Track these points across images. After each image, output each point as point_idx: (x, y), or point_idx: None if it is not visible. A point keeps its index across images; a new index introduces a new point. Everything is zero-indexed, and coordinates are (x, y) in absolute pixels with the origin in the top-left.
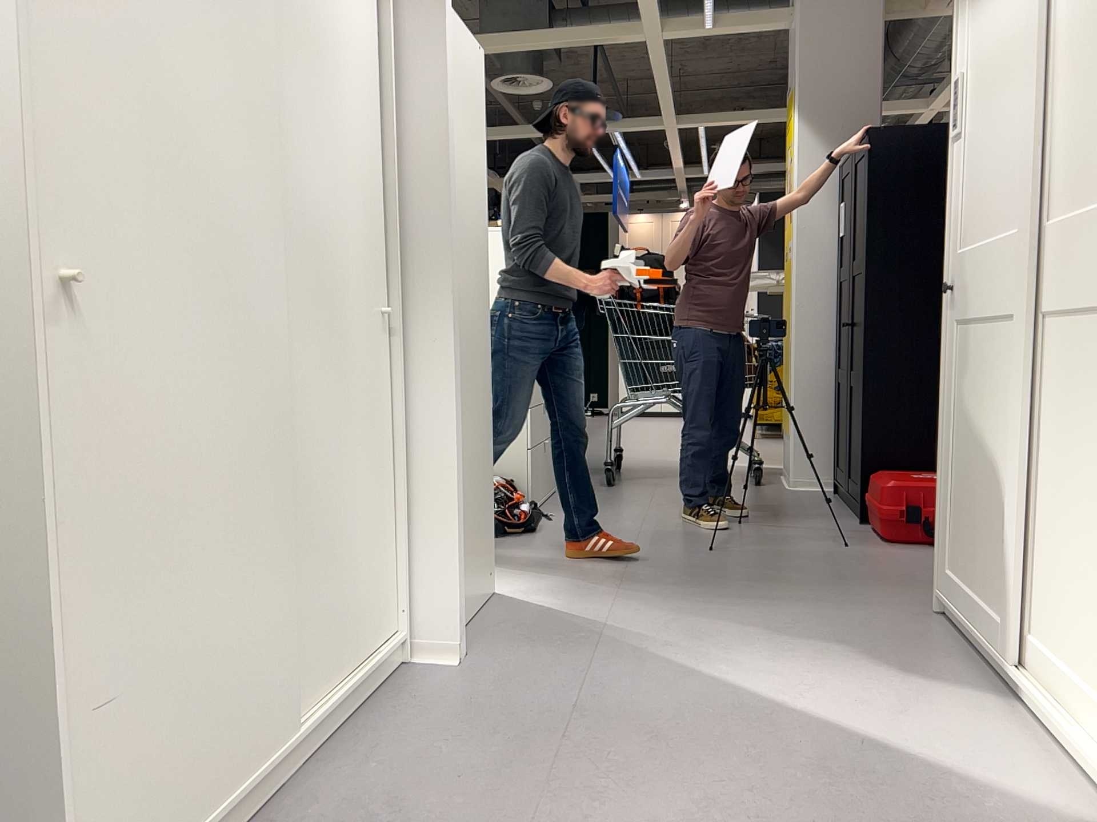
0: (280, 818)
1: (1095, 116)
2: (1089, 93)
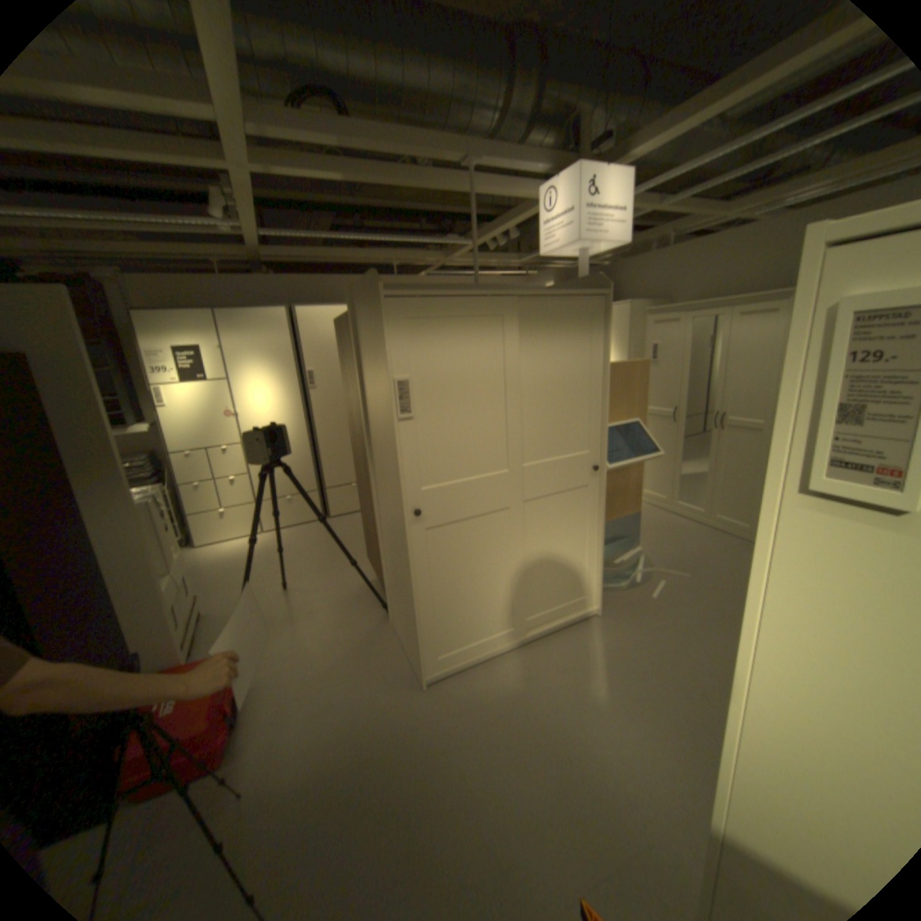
0: None
1: (557, 426)
2: (553, 417)
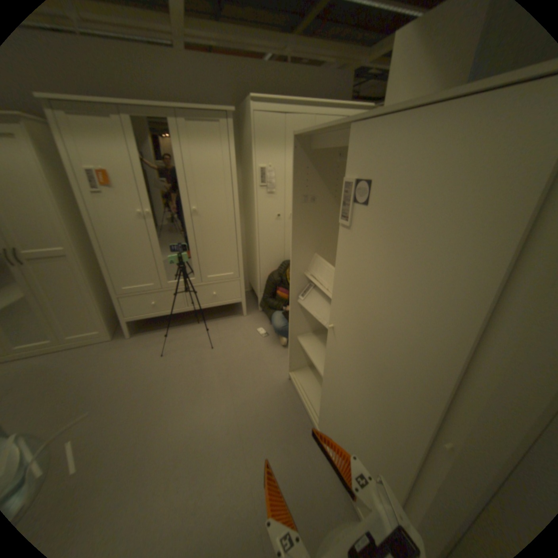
0: (308, 431)
1: None
2: None
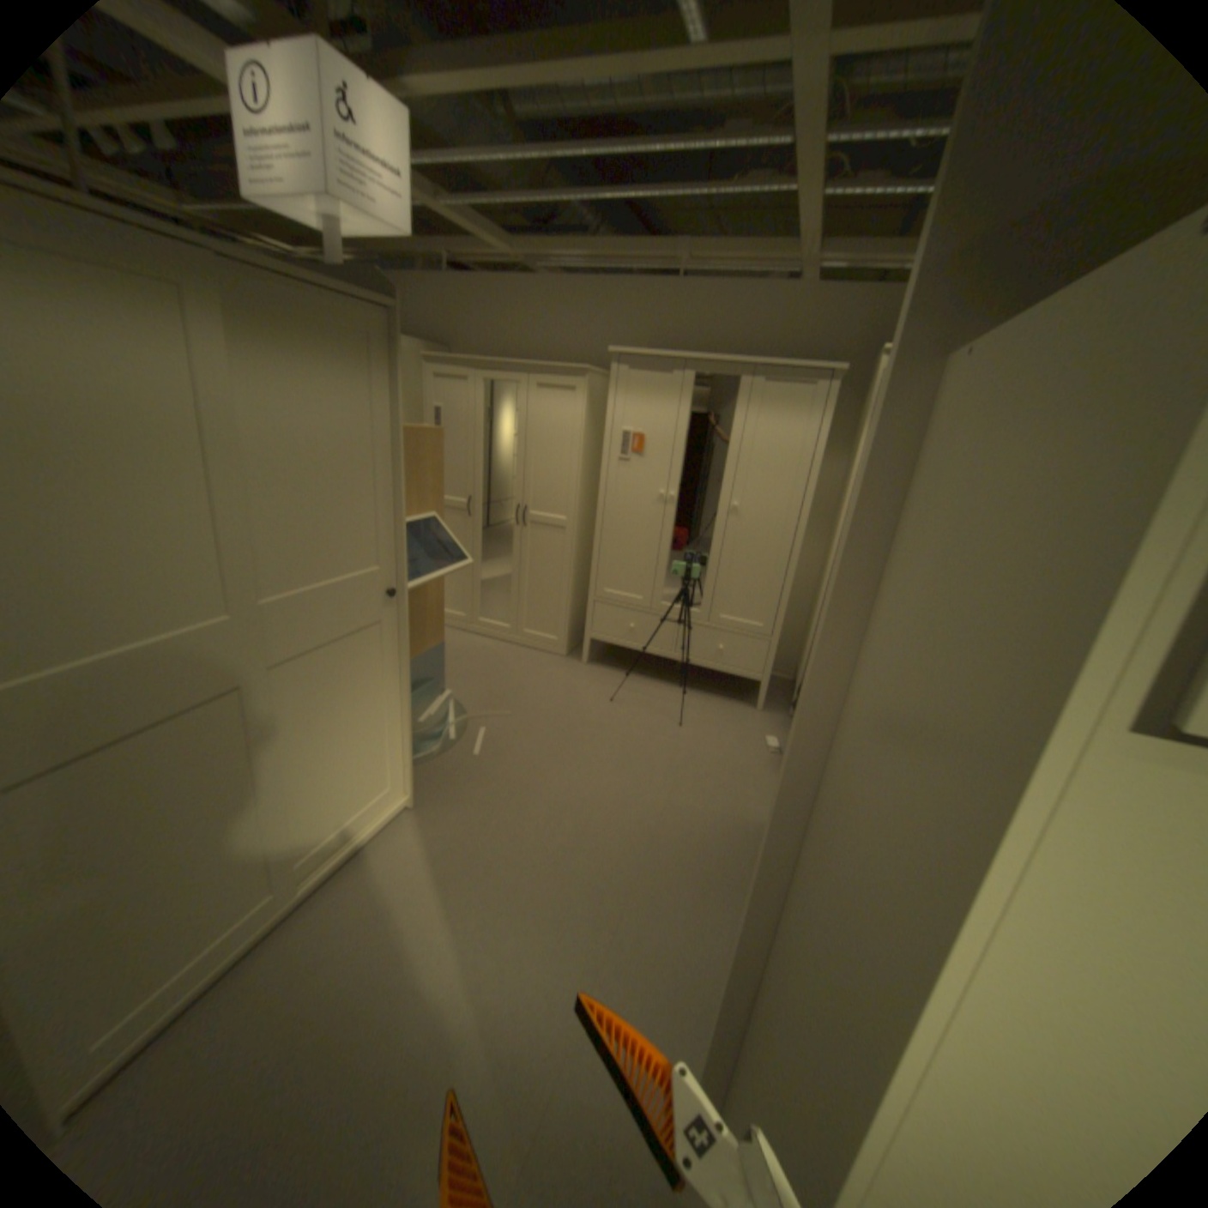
0: None
1: (323, 526)
2: (314, 511)
